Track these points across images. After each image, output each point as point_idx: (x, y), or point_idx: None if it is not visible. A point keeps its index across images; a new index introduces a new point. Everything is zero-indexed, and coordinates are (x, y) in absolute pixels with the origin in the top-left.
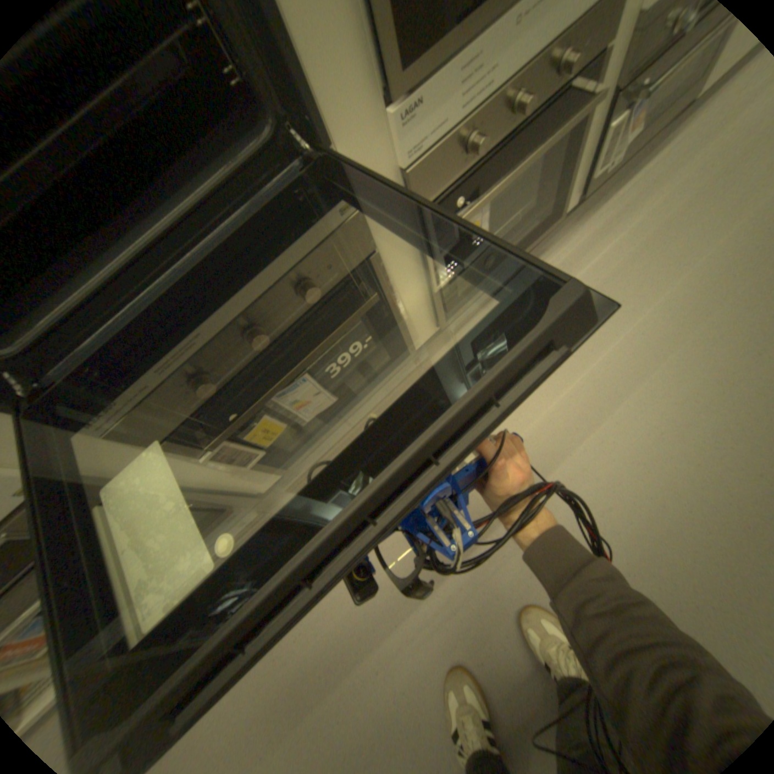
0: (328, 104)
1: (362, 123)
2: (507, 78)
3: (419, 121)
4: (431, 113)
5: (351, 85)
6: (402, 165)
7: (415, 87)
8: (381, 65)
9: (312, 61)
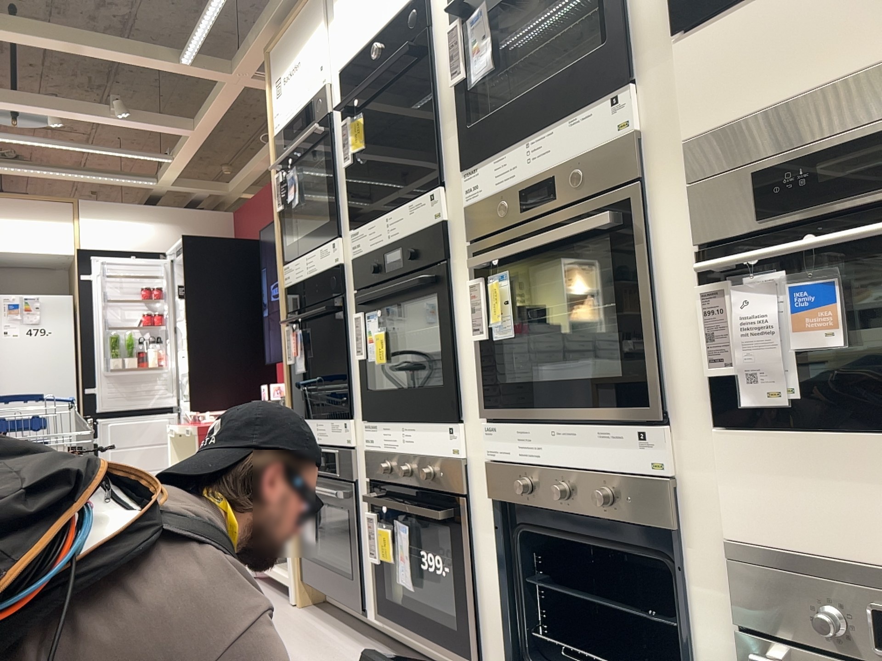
0: (466, 403)
1: (477, 421)
2: (554, 466)
3: (495, 441)
4: (501, 442)
5: (475, 403)
6: (489, 459)
7: (493, 422)
8: (483, 403)
9: (464, 386)
